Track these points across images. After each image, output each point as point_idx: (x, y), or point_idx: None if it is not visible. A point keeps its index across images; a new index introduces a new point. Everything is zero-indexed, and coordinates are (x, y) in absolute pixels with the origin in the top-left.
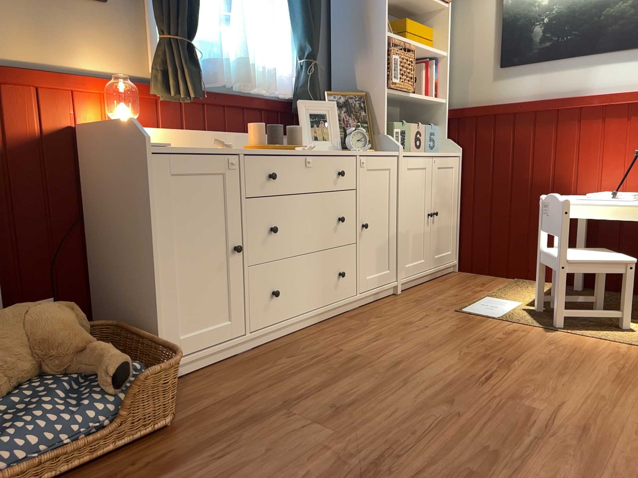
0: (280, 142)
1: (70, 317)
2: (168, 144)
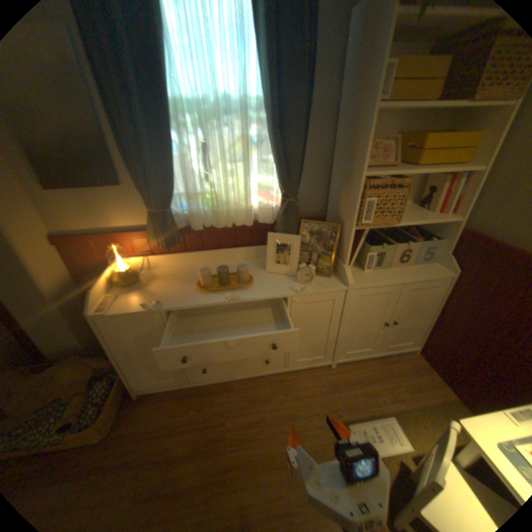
0: (225, 281)
1: (77, 376)
2: (103, 313)
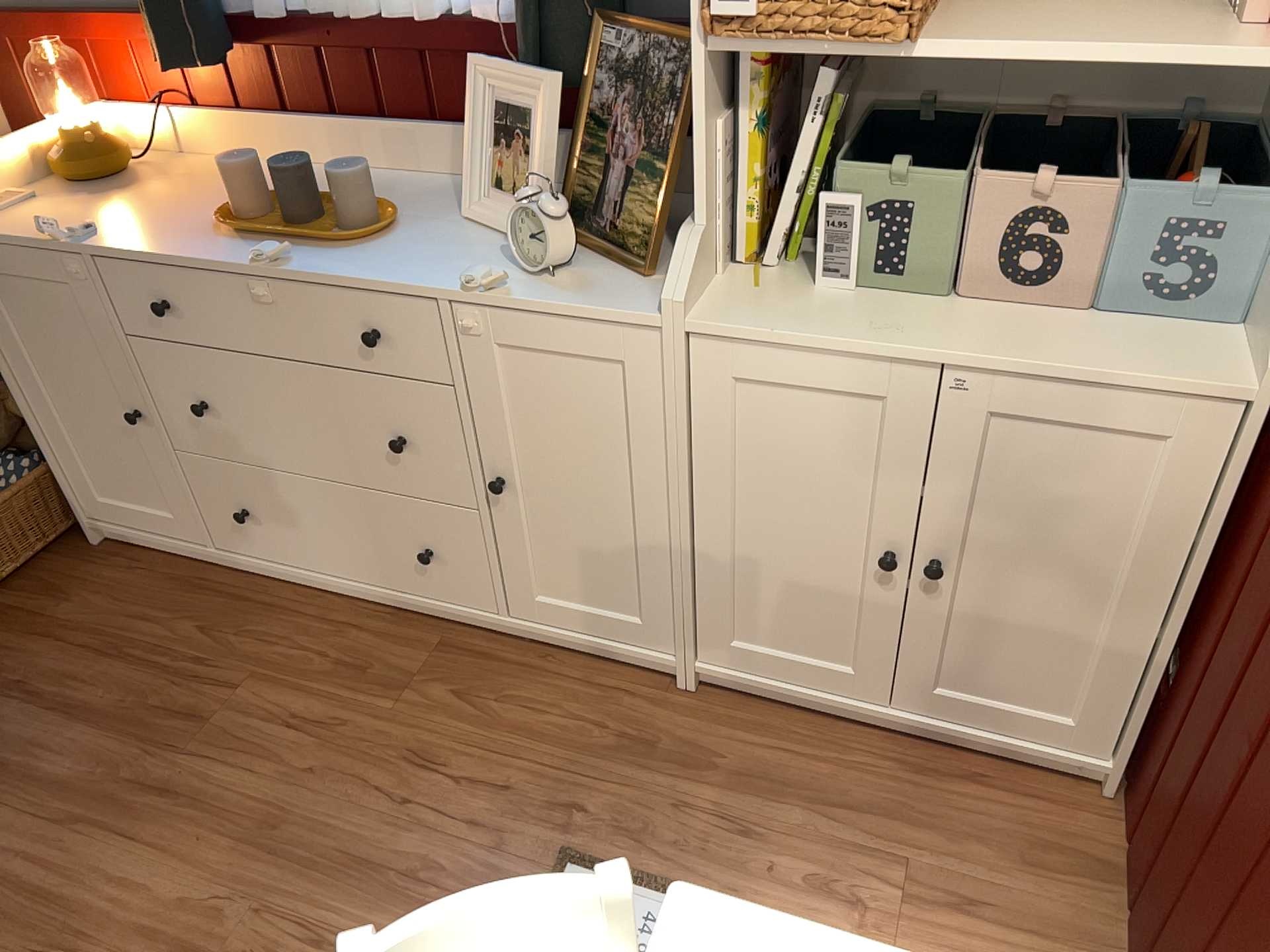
0: (302, 213)
1: None
2: None
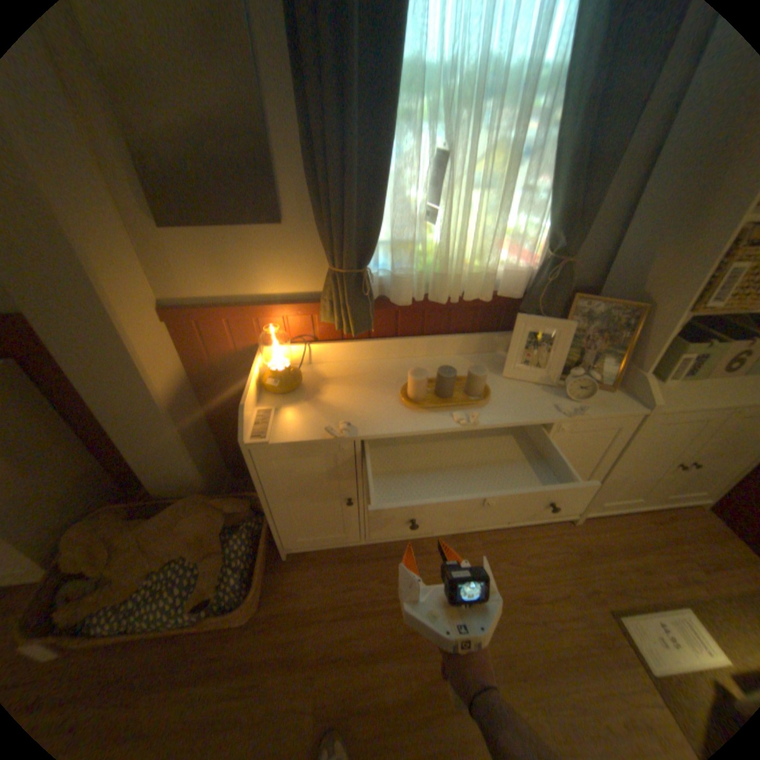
0: (448, 391)
1: (209, 526)
2: (269, 439)
